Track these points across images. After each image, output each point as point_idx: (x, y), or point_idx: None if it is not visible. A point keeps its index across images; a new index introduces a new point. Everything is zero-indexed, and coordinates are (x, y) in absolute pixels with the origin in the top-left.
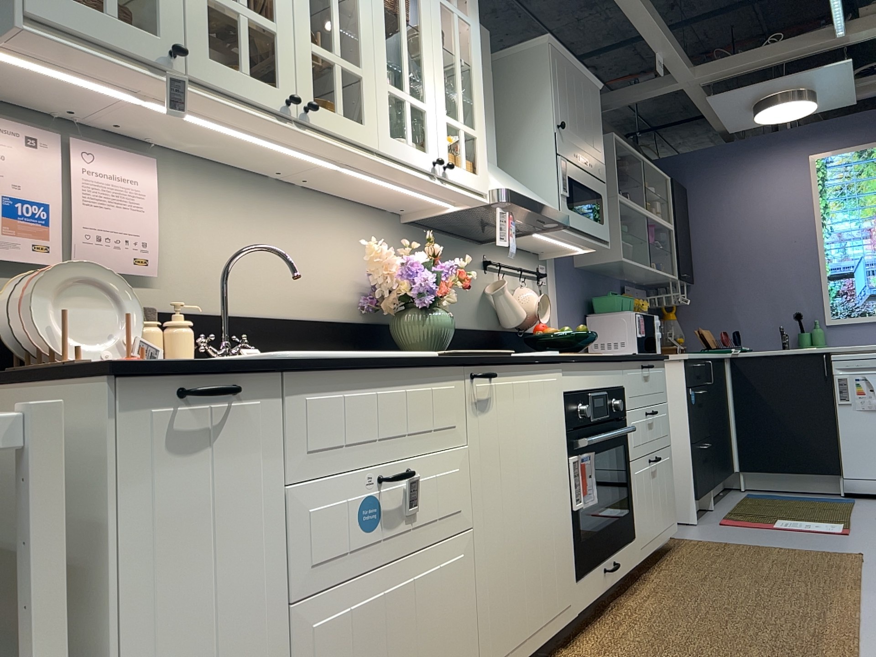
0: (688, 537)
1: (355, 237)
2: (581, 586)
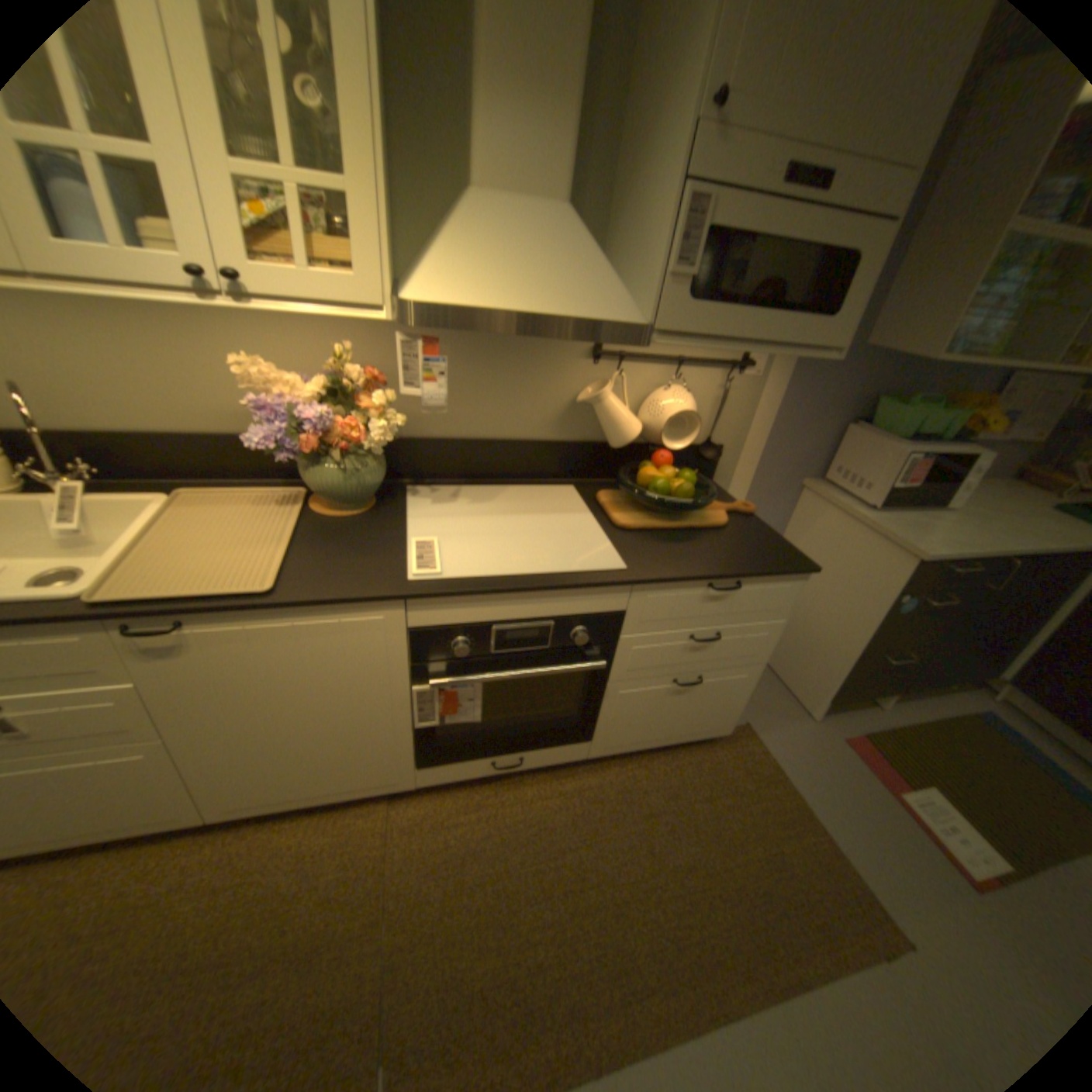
0: (765, 737)
1: (293, 331)
2: (428, 772)
